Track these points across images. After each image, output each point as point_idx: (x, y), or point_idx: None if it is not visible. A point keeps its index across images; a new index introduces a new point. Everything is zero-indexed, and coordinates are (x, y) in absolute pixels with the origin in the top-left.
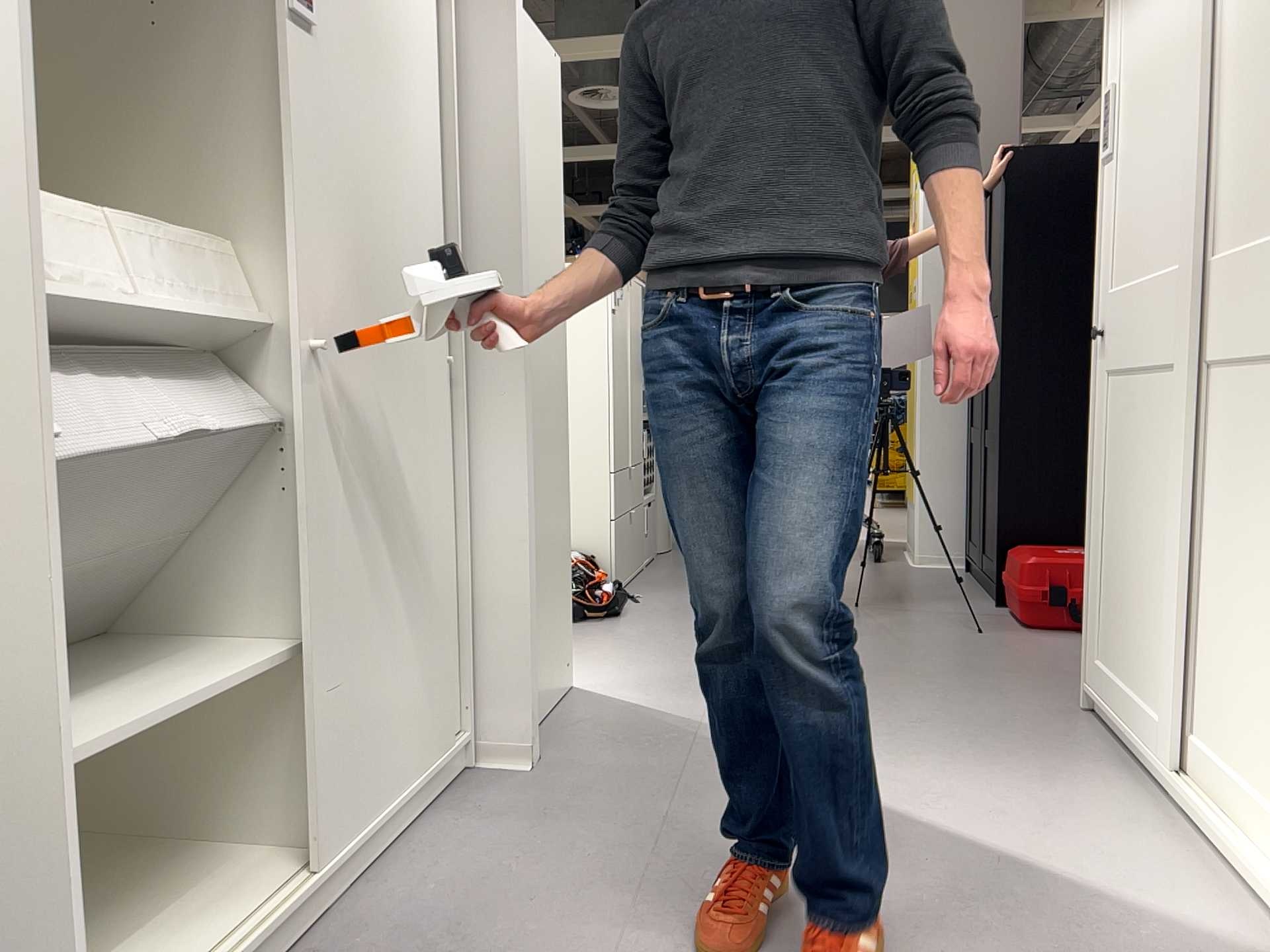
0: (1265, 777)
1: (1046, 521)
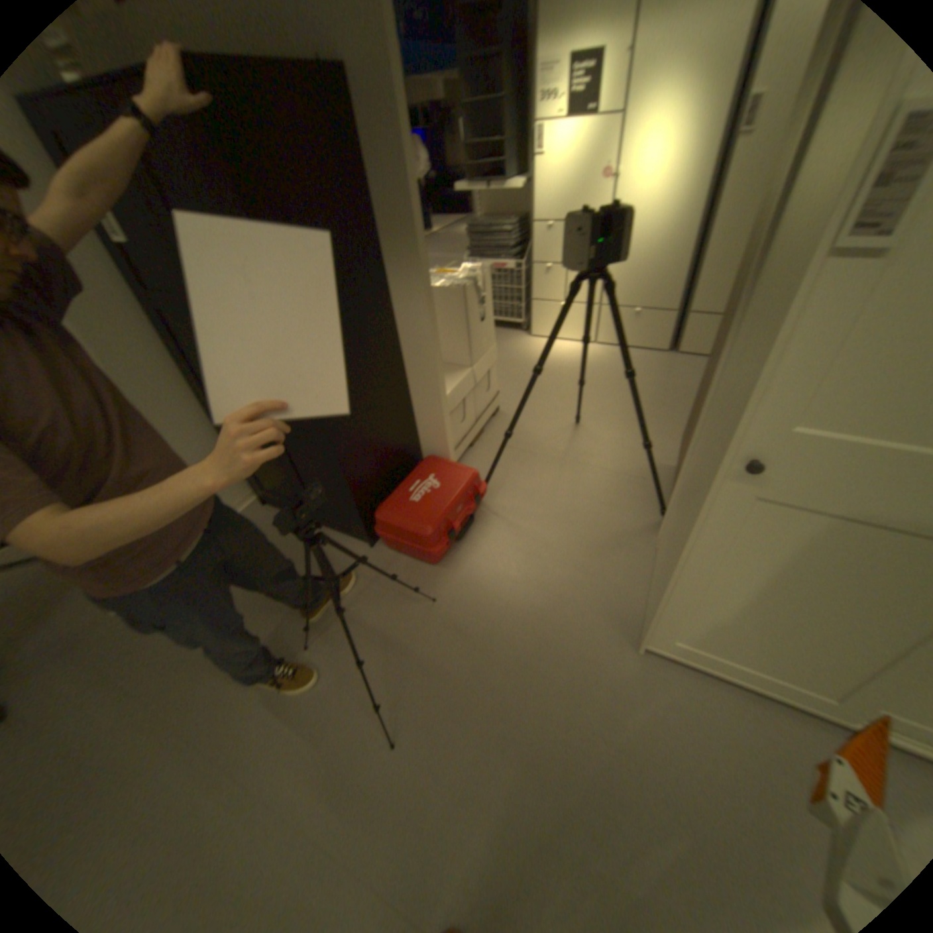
0: None
1: (380, 474)
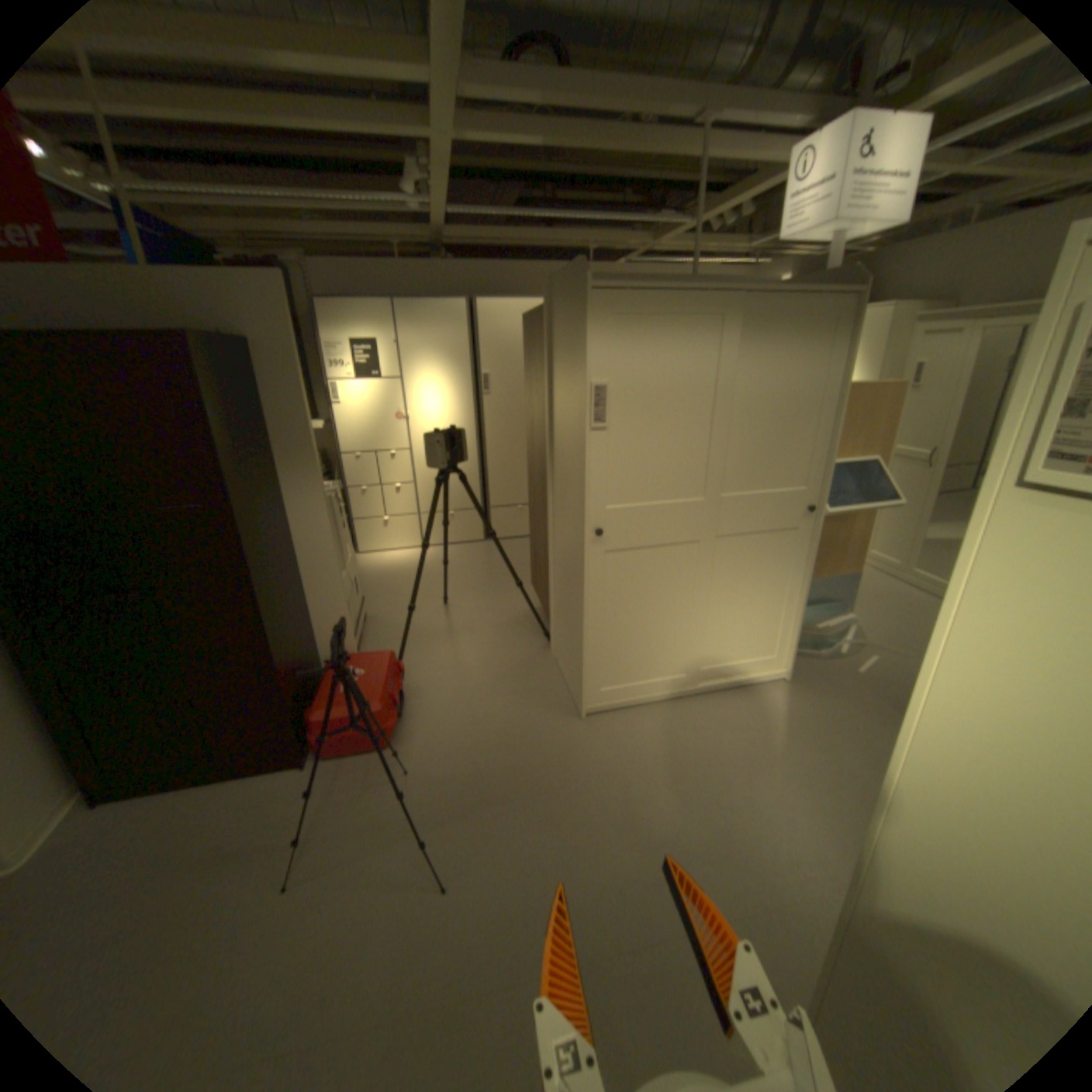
0: (757, 653)
1: (297, 680)
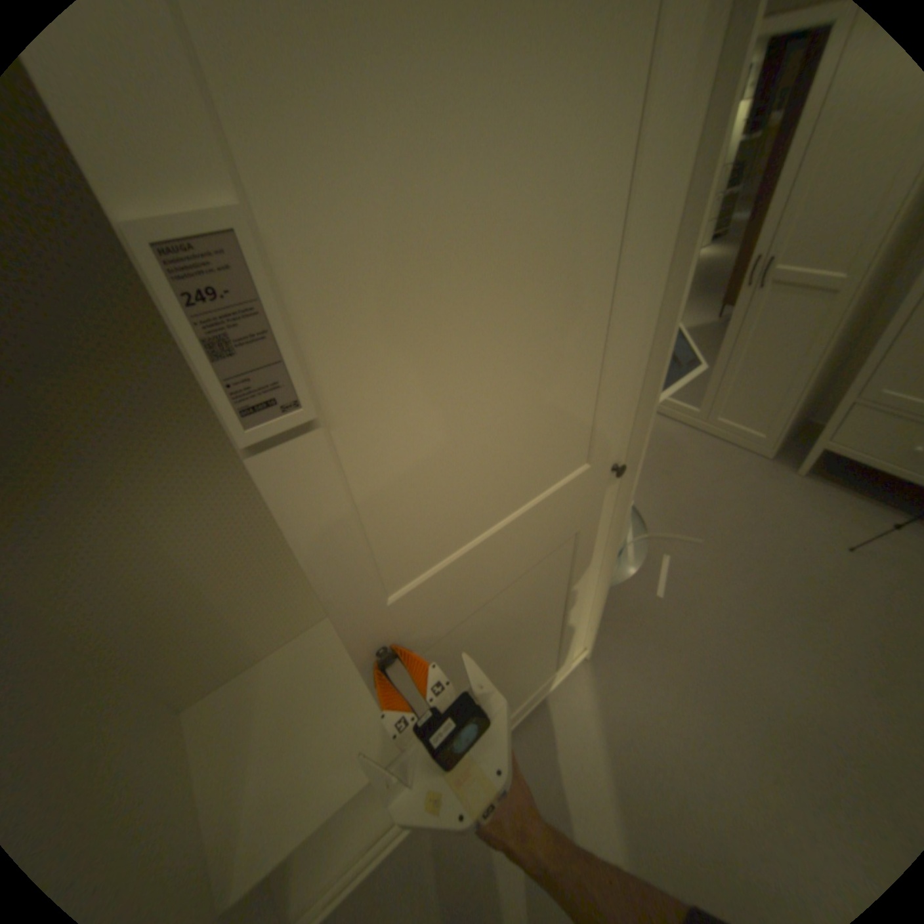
0: (547, 663)
1: None
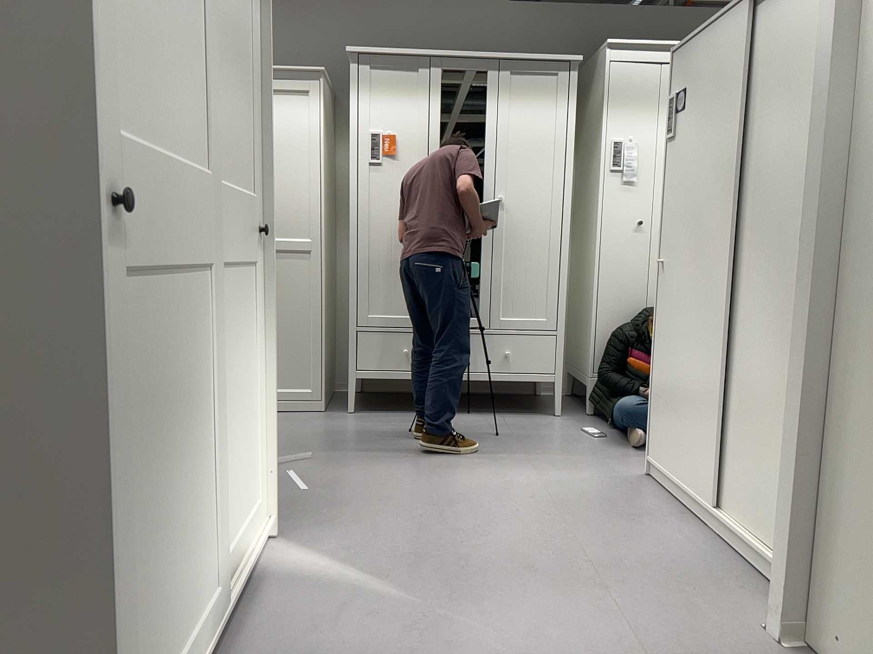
0: (246, 504)
1: None
